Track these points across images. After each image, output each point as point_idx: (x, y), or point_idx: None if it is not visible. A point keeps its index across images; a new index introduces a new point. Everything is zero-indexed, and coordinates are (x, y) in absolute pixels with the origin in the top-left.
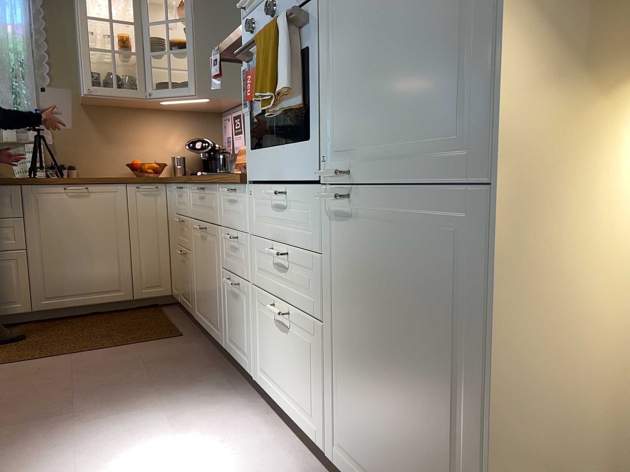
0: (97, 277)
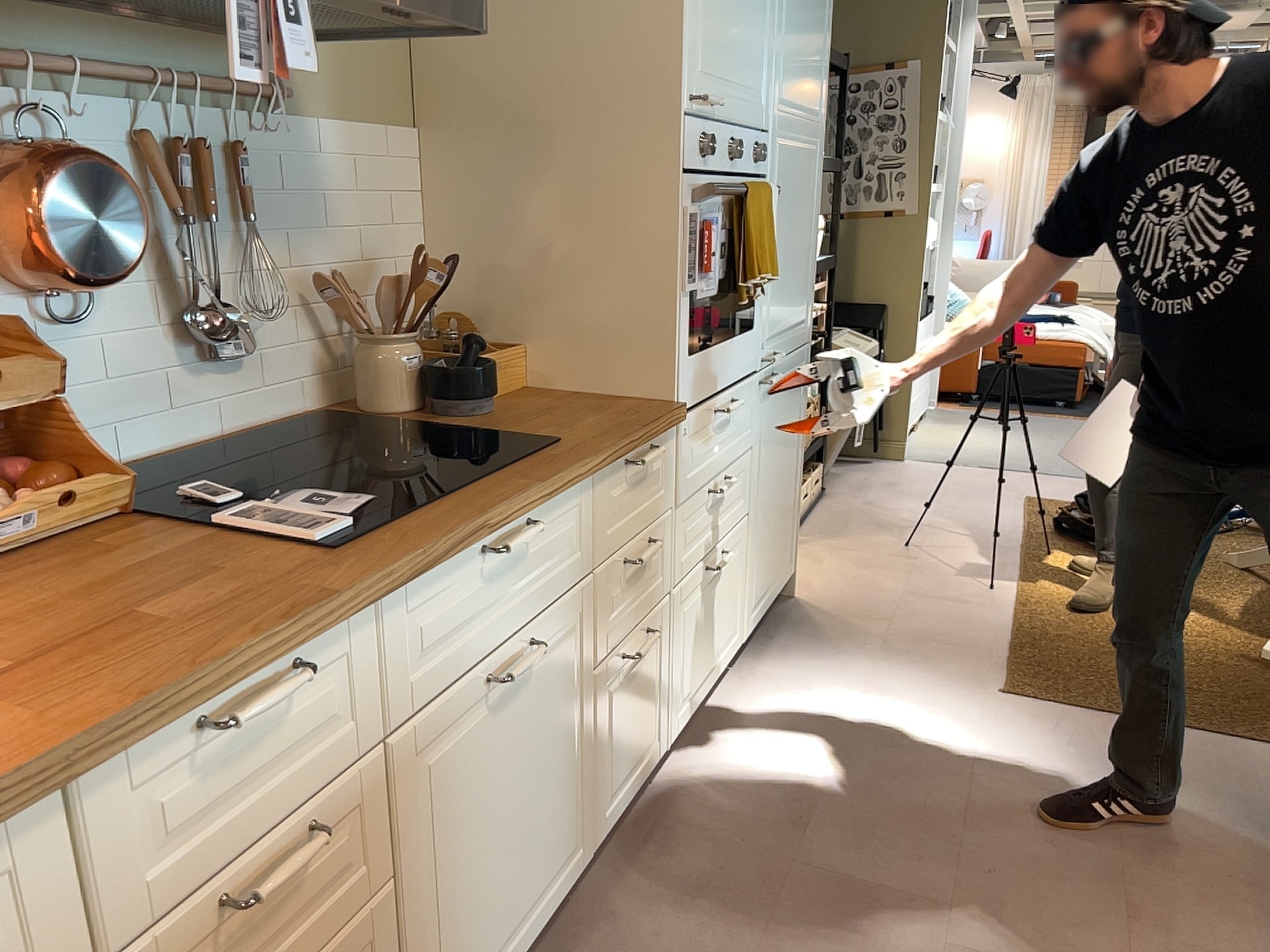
0: None
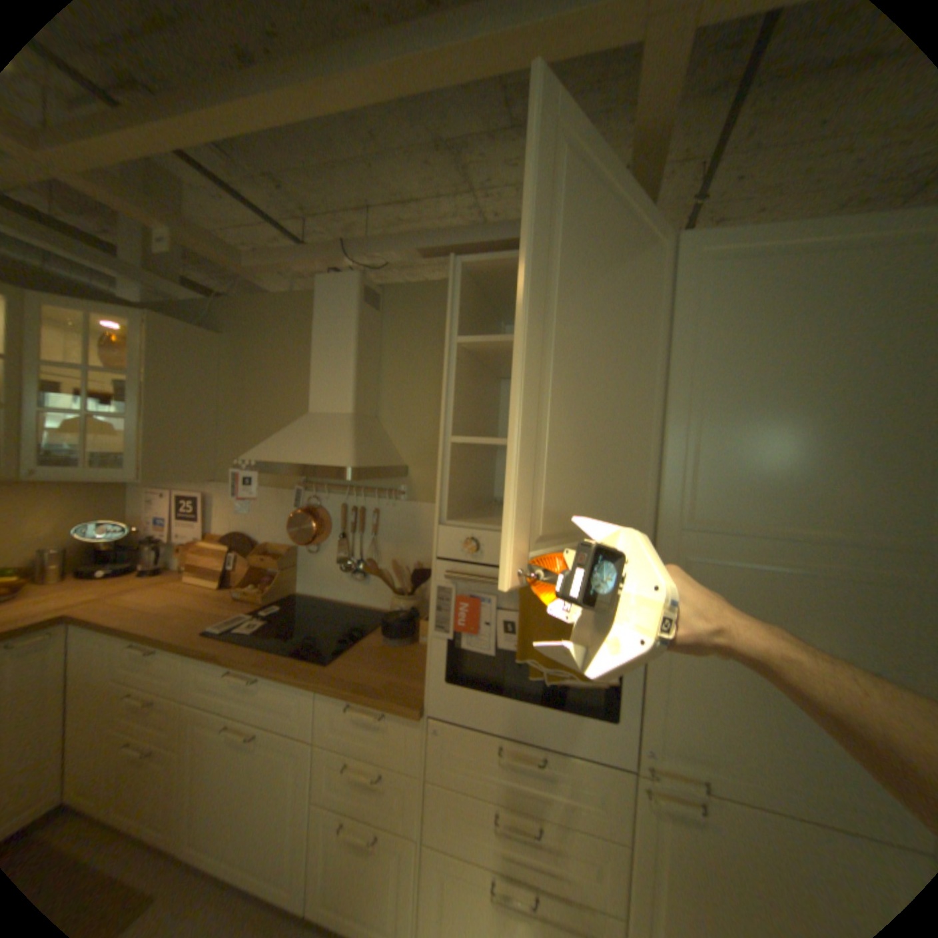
0: None
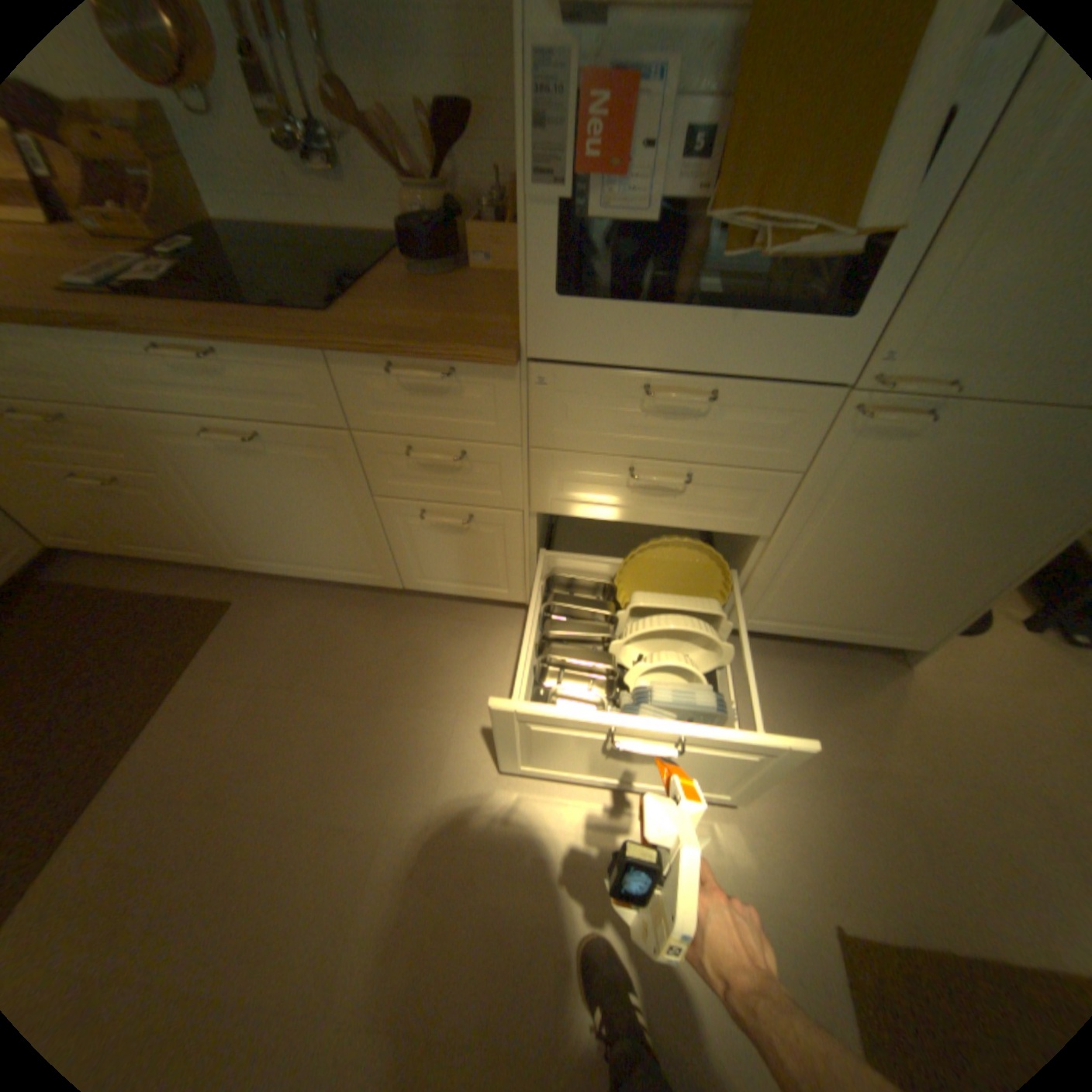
0: None
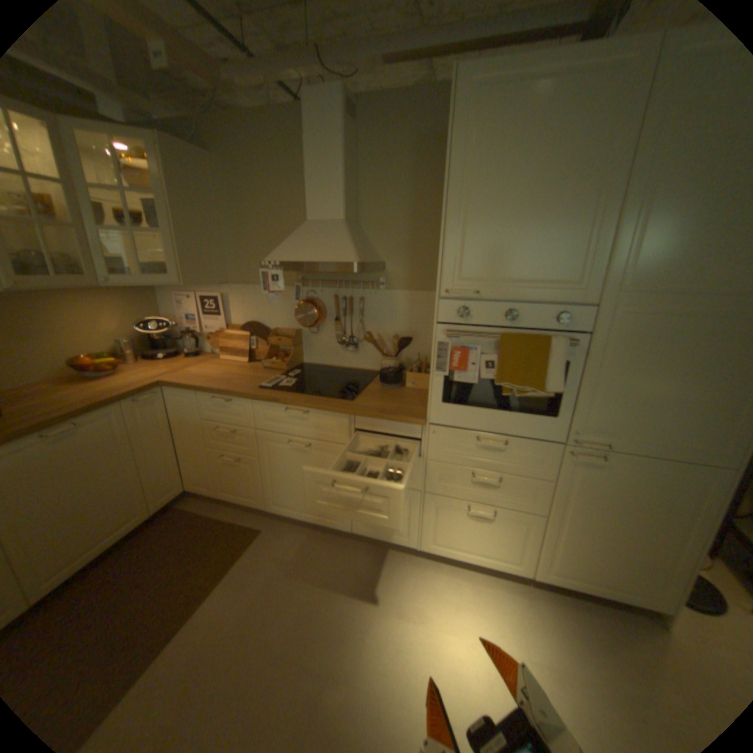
0: (108, 517)
